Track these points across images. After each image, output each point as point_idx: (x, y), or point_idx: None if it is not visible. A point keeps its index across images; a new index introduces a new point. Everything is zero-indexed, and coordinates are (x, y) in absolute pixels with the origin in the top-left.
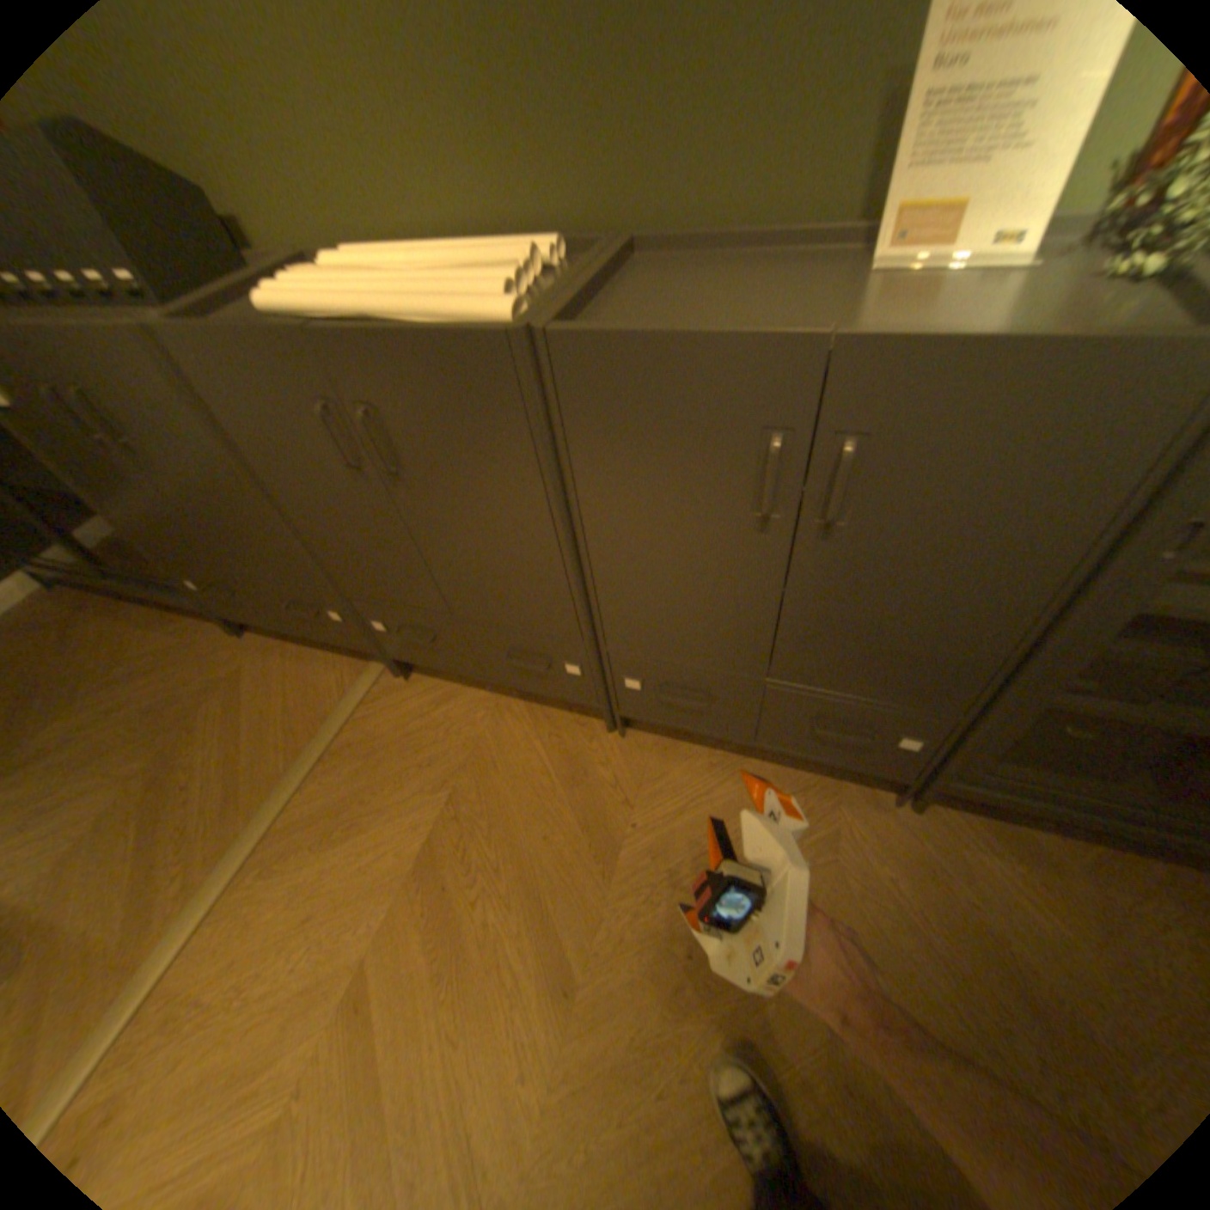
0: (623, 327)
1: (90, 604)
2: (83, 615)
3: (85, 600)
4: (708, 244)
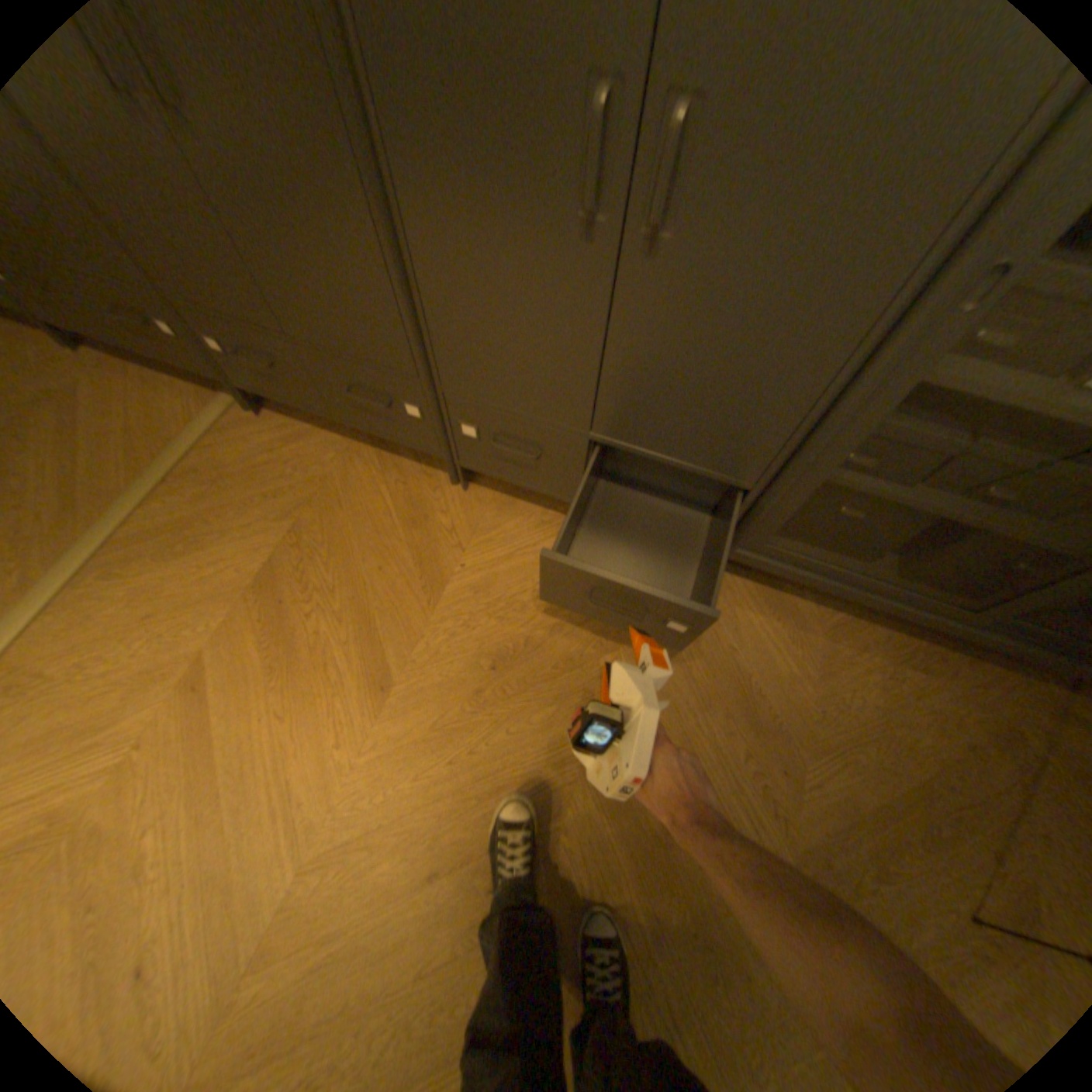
0: None
1: None
2: None
3: None
4: None
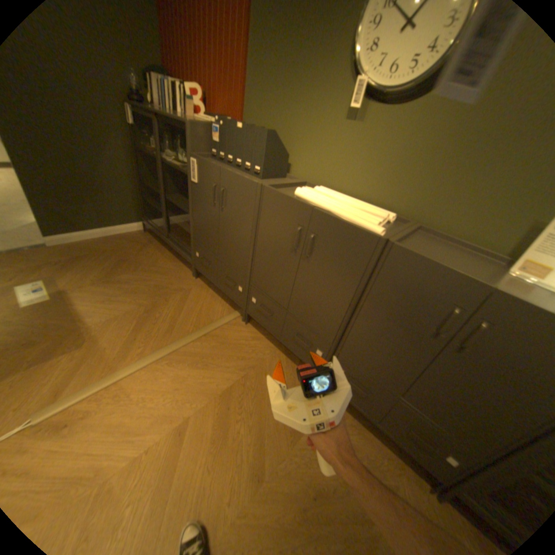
0: (422, 254)
1: (153, 242)
2: (150, 244)
3: (153, 240)
4: (448, 239)
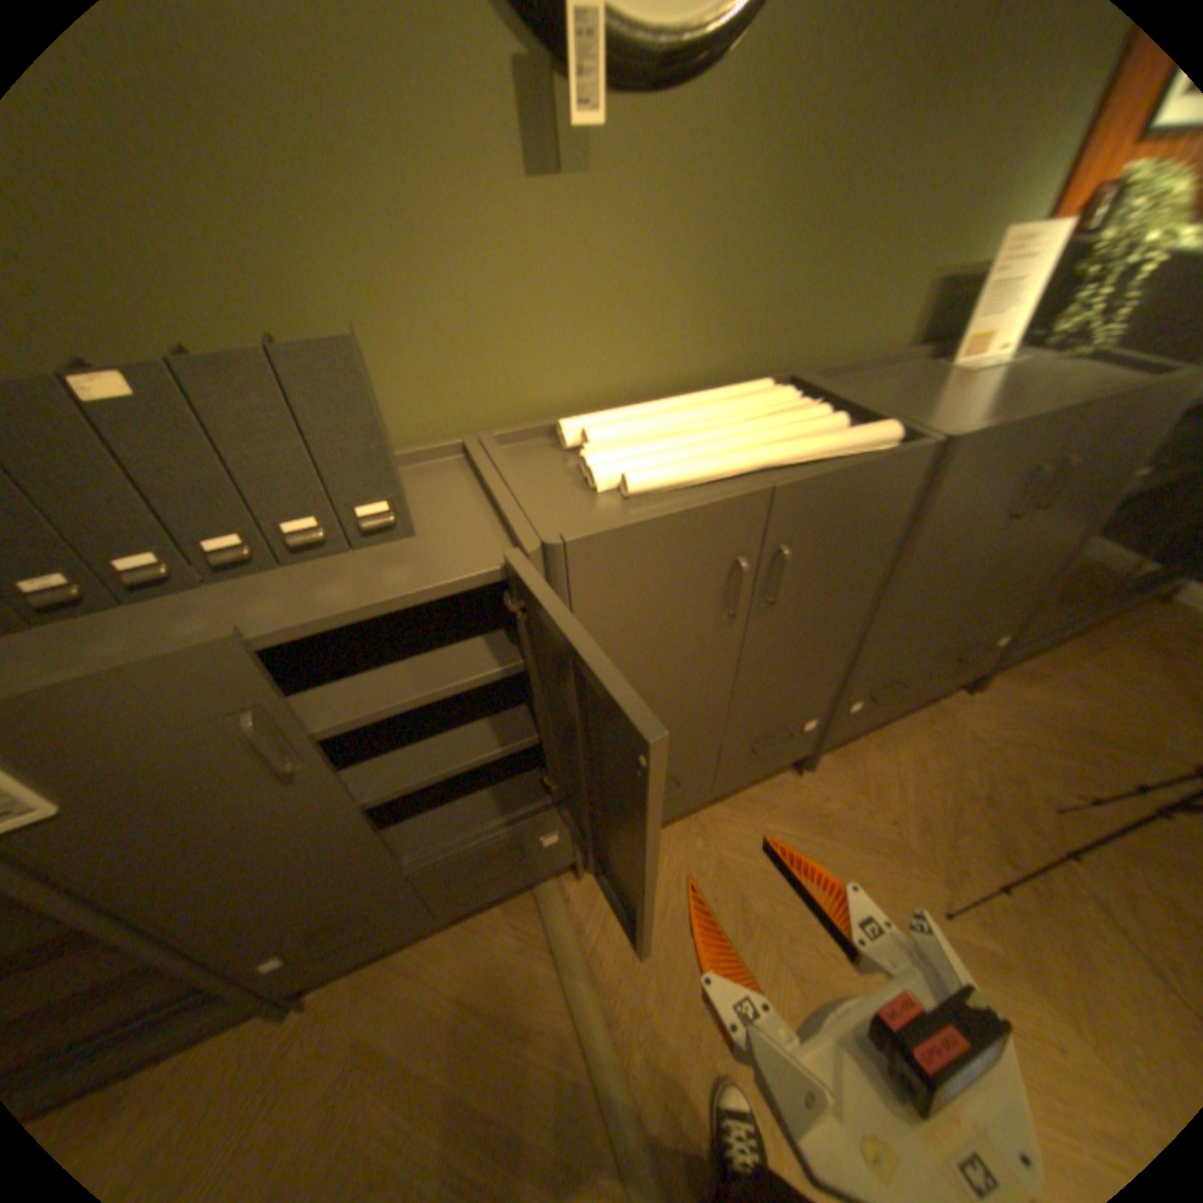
0: (999, 422)
1: None
2: None
3: None
4: (853, 370)
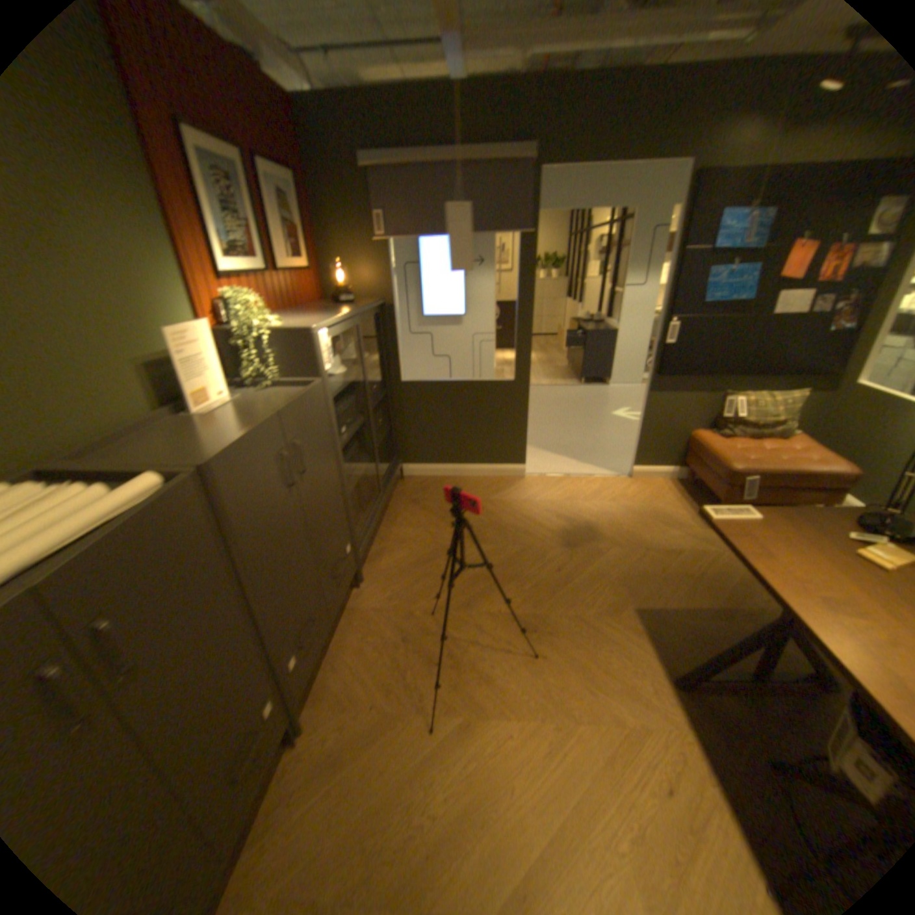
0: (233, 440)
1: None
2: None
3: None
4: (109, 441)
